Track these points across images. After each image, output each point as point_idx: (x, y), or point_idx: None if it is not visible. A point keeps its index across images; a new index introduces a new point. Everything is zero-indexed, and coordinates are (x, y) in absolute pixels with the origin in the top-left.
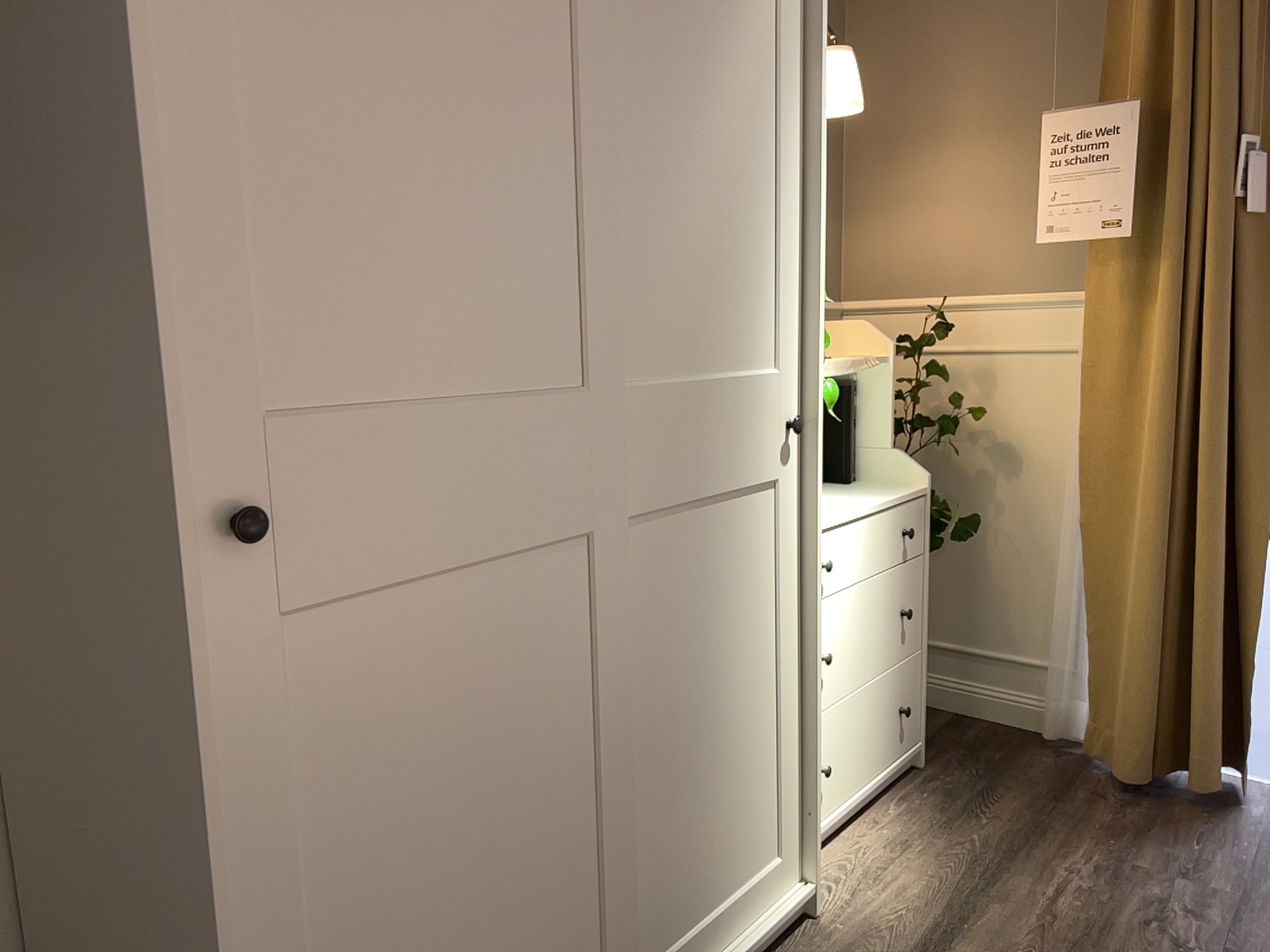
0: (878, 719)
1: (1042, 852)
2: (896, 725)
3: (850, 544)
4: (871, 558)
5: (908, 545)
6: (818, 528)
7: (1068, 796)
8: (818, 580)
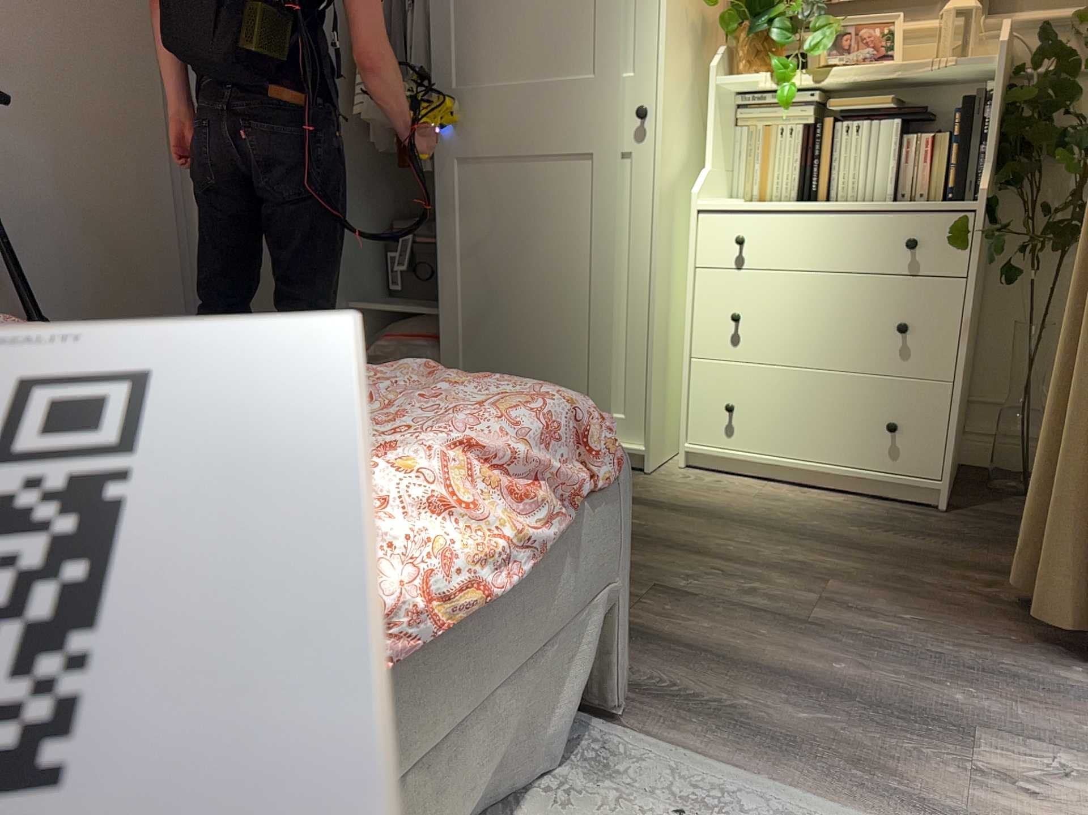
0: (838, 411)
1: (817, 548)
2: (878, 435)
3: (789, 232)
4: (830, 253)
5: (917, 258)
6: (658, 191)
7: (969, 573)
8: (656, 230)
